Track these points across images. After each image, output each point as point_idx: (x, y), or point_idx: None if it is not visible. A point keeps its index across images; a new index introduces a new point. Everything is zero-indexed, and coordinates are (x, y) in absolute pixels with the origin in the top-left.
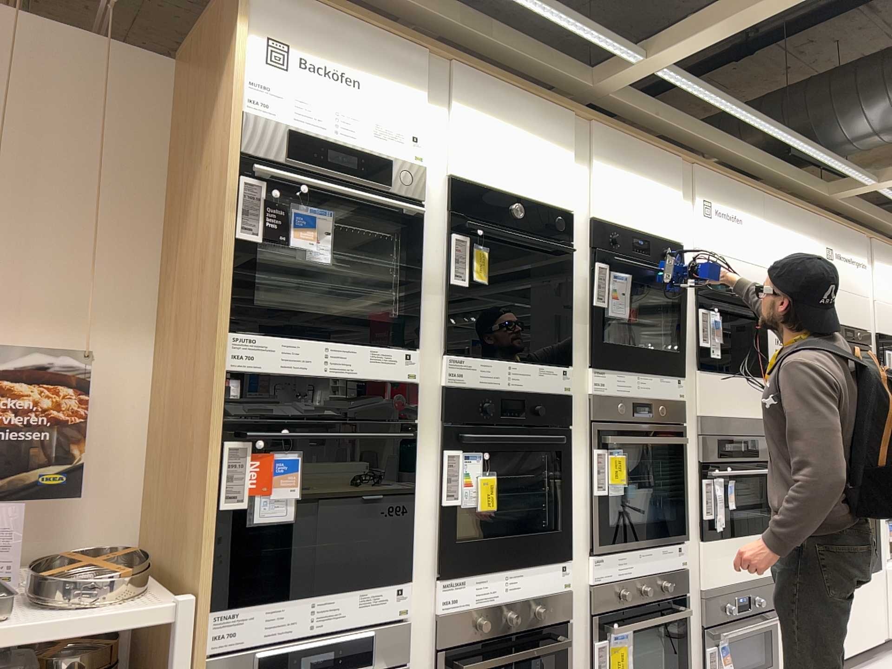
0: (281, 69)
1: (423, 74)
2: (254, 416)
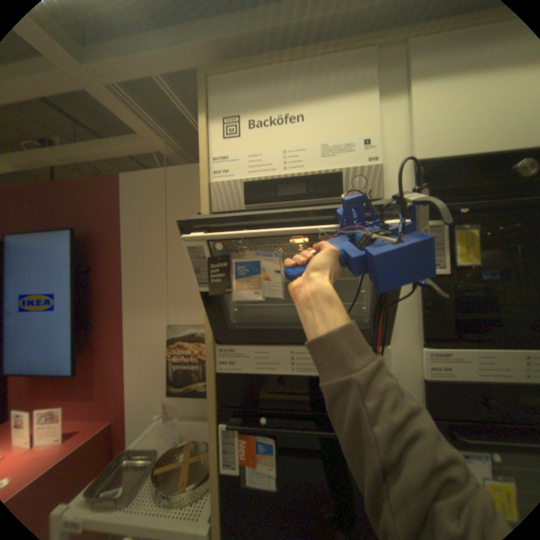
0: (231, 135)
1: (368, 70)
2: (242, 404)
